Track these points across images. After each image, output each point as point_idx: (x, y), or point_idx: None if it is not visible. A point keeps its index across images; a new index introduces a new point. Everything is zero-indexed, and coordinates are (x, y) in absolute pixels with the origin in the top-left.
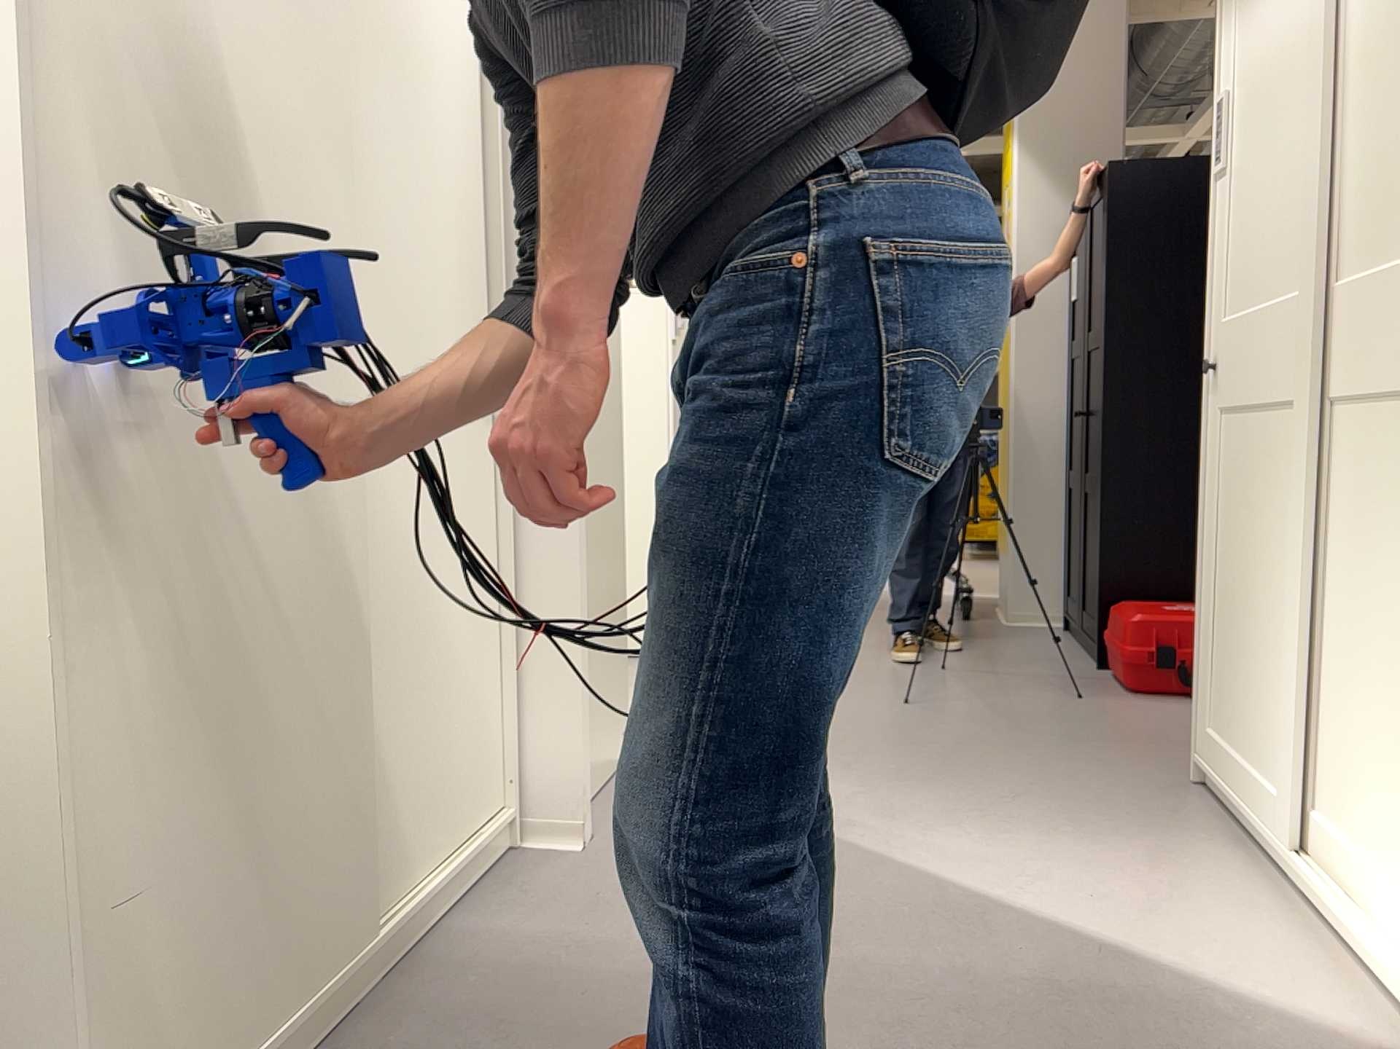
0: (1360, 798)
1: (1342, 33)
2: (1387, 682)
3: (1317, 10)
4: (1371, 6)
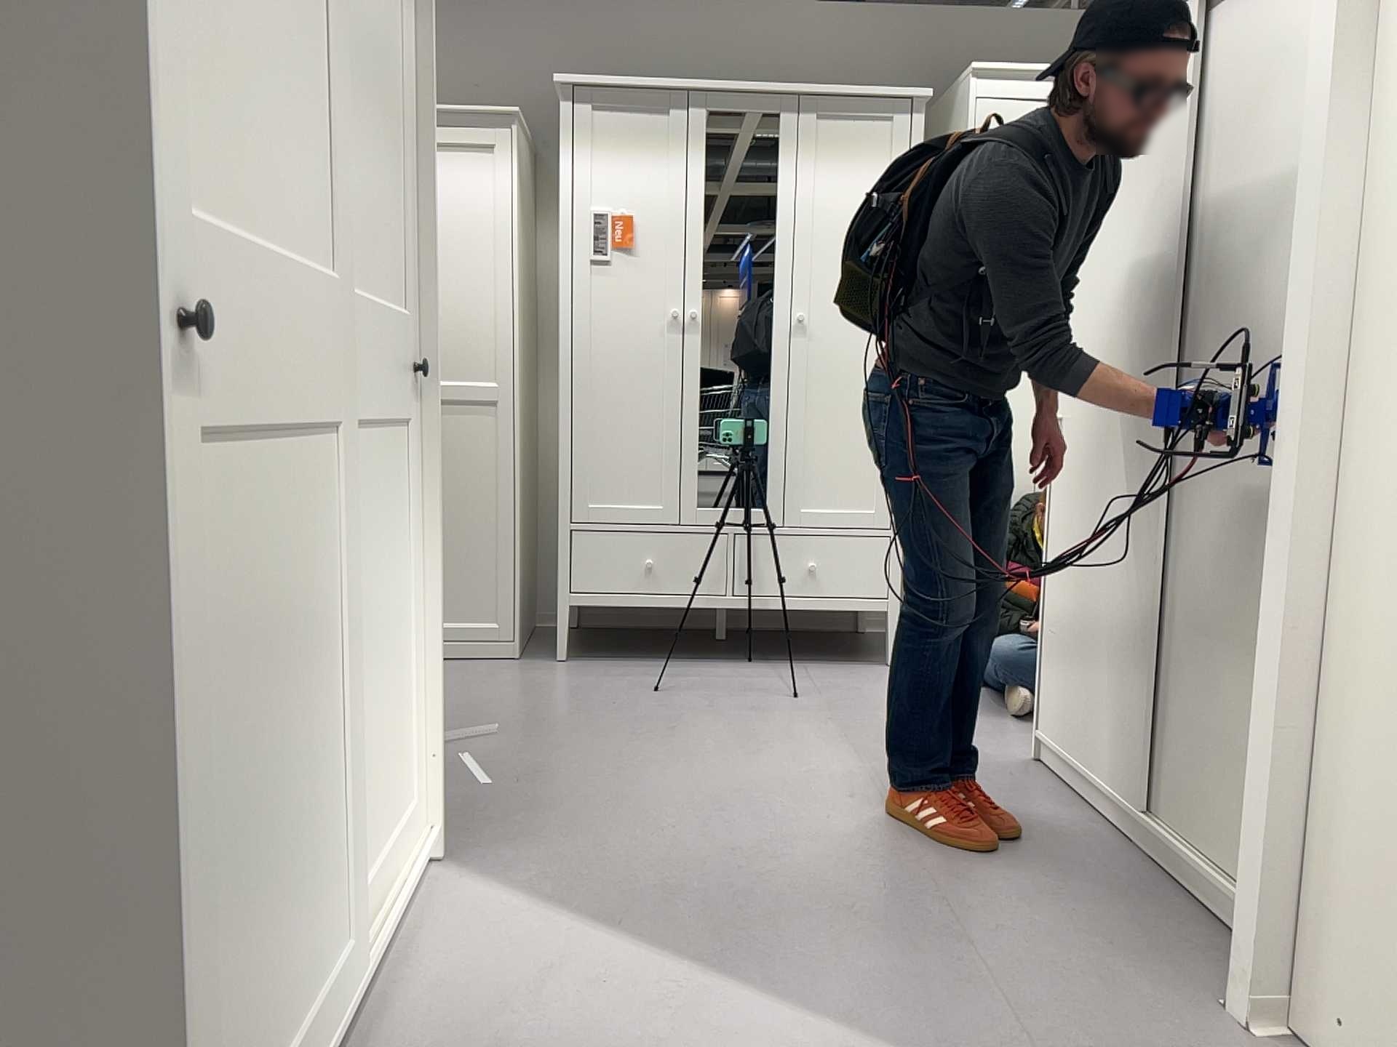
0: (377, 809)
1: None
2: (384, 681)
3: None
4: None
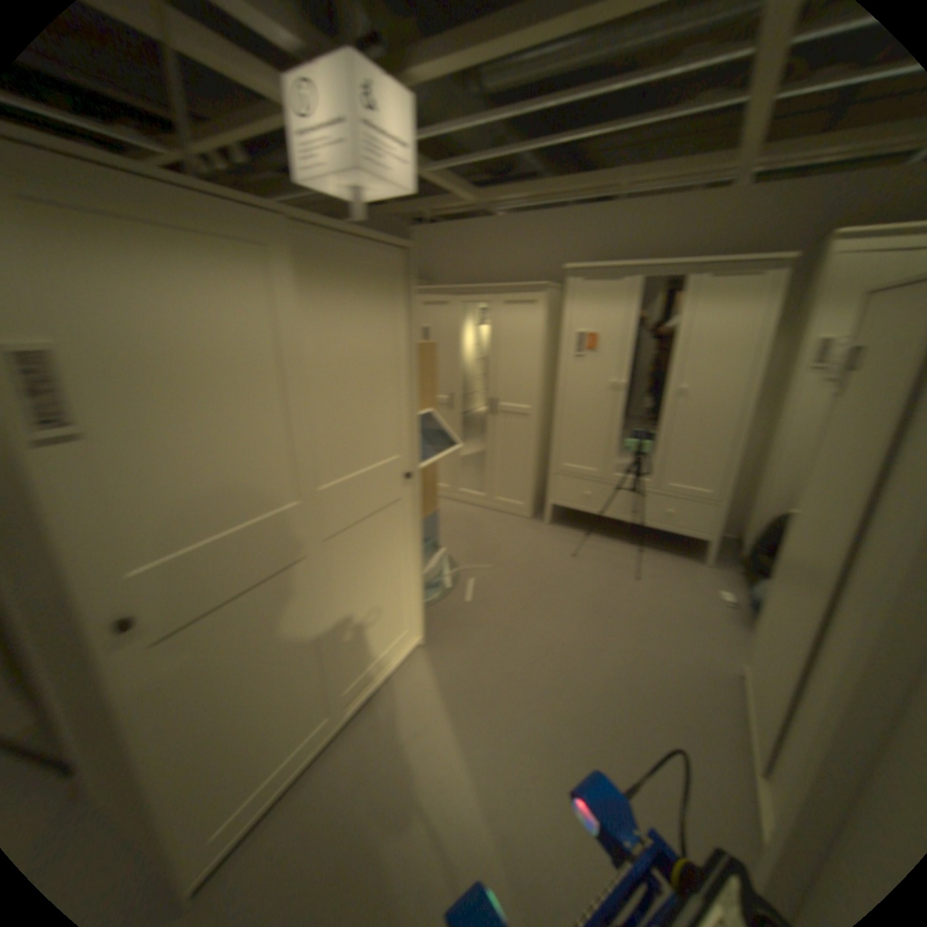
0: (378, 642)
1: (308, 361)
2: (385, 597)
3: (304, 345)
4: (335, 359)
